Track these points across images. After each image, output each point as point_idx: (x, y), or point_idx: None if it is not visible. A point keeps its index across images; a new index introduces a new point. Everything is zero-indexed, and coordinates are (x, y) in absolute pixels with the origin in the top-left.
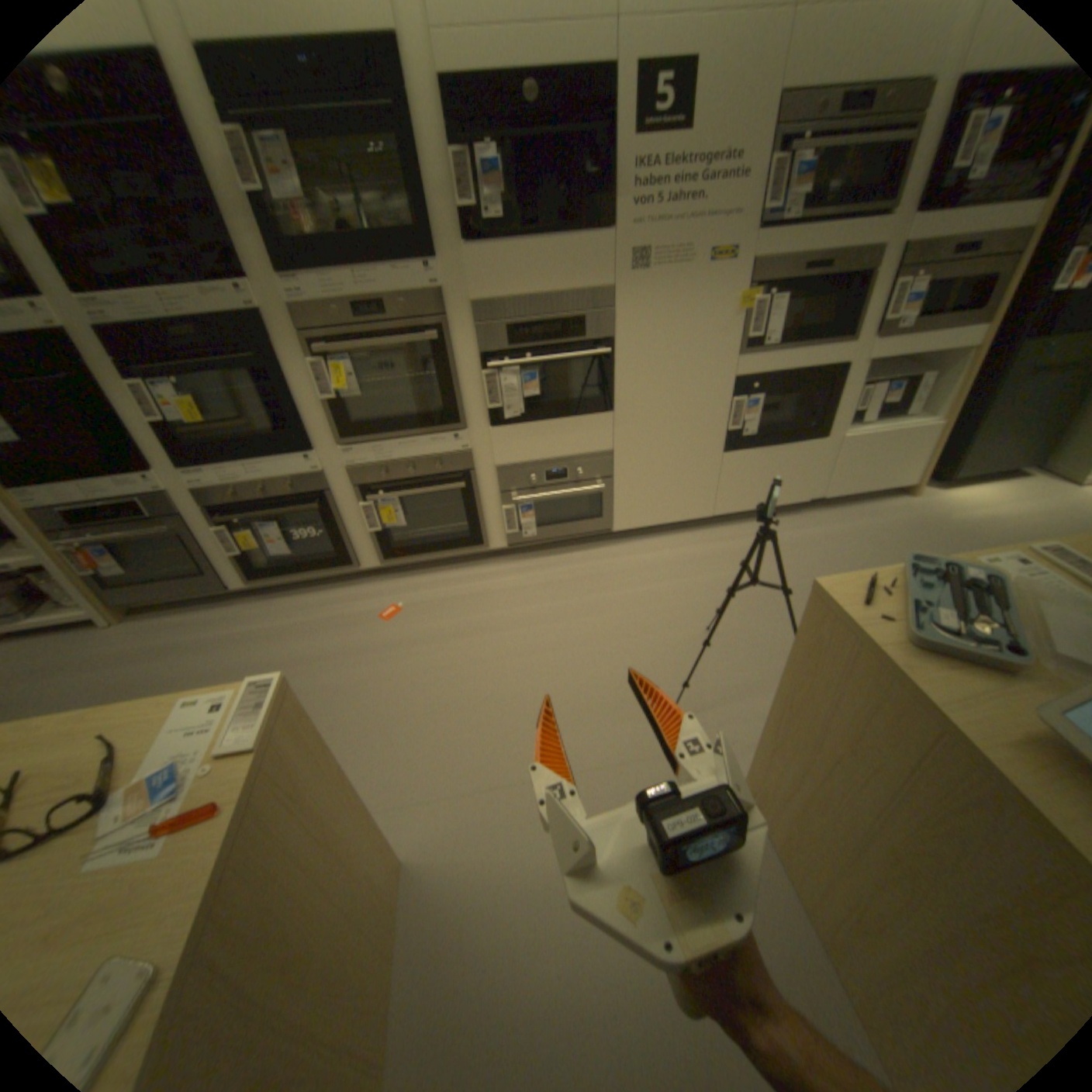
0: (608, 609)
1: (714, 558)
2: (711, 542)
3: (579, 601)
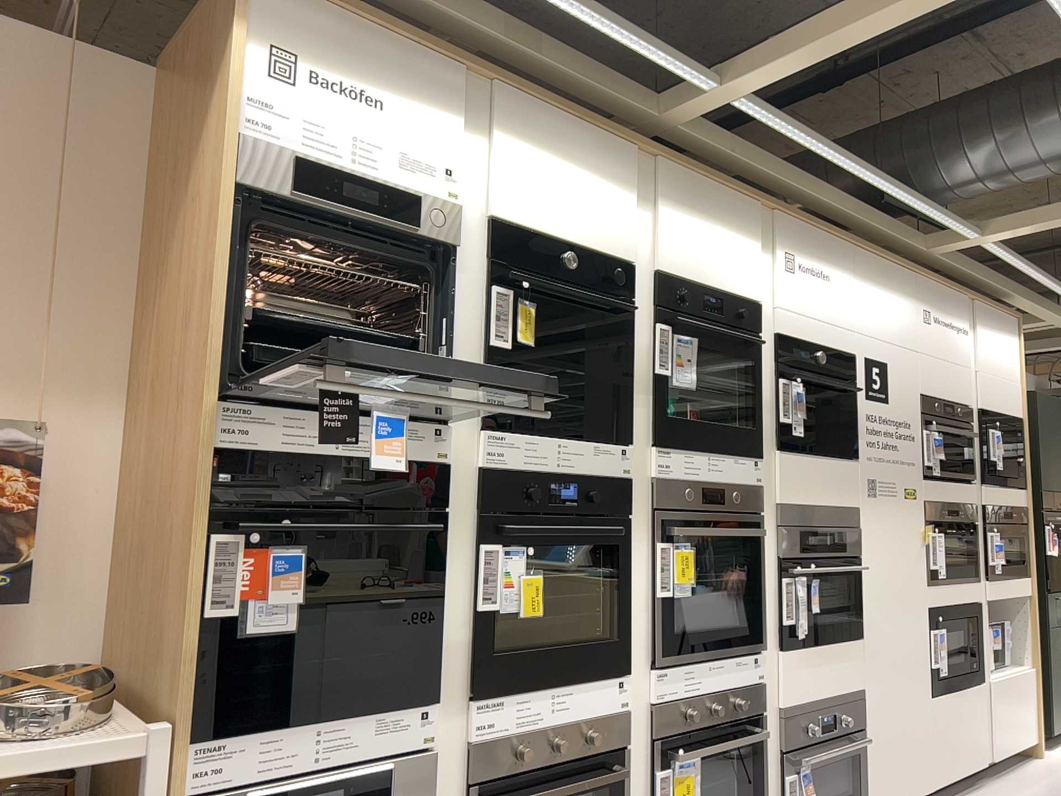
0: None
1: None
2: None
3: None
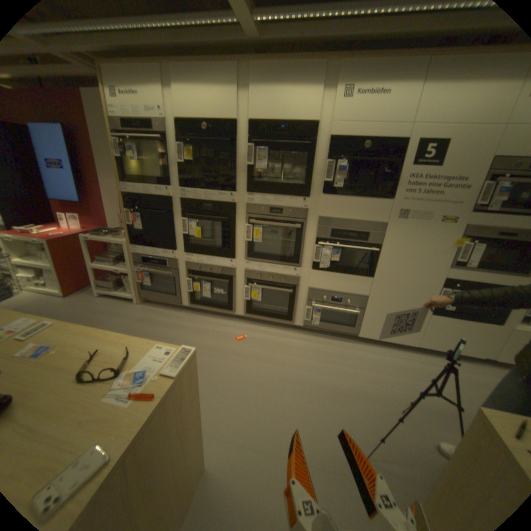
0: (347, 378)
1: (416, 372)
2: (416, 362)
3: (333, 367)
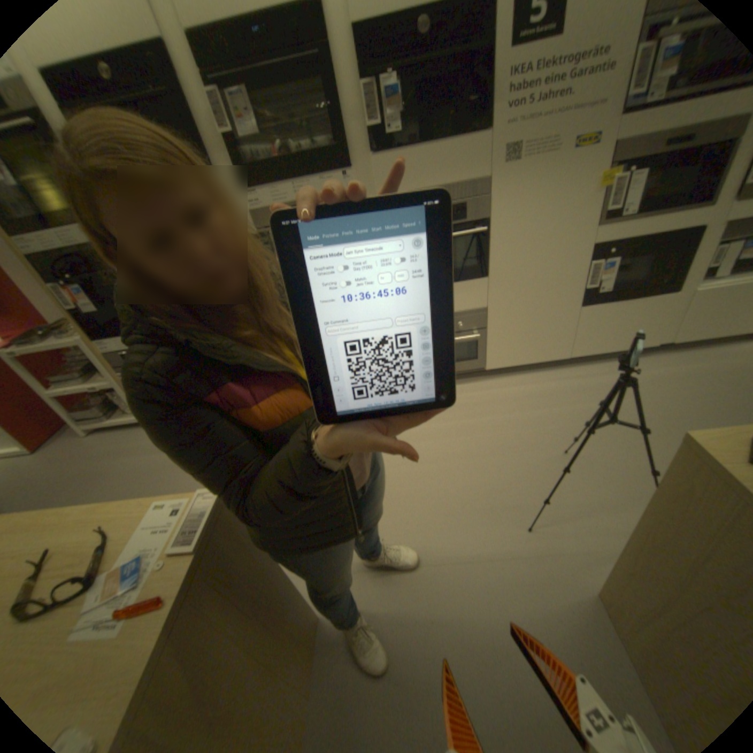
0: (482, 431)
1: (571, 392)
2: (569, 379)
3: (459, 423)
